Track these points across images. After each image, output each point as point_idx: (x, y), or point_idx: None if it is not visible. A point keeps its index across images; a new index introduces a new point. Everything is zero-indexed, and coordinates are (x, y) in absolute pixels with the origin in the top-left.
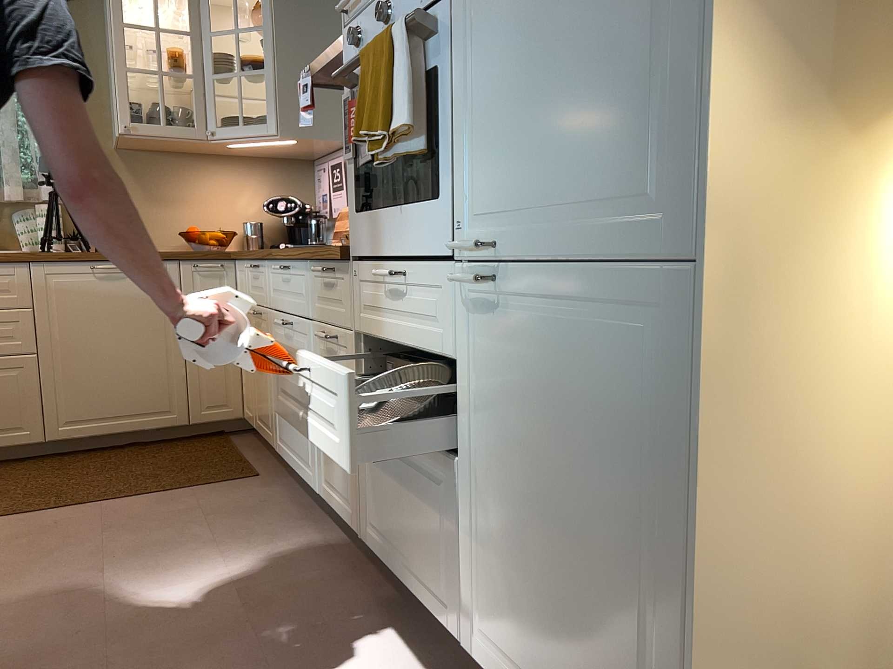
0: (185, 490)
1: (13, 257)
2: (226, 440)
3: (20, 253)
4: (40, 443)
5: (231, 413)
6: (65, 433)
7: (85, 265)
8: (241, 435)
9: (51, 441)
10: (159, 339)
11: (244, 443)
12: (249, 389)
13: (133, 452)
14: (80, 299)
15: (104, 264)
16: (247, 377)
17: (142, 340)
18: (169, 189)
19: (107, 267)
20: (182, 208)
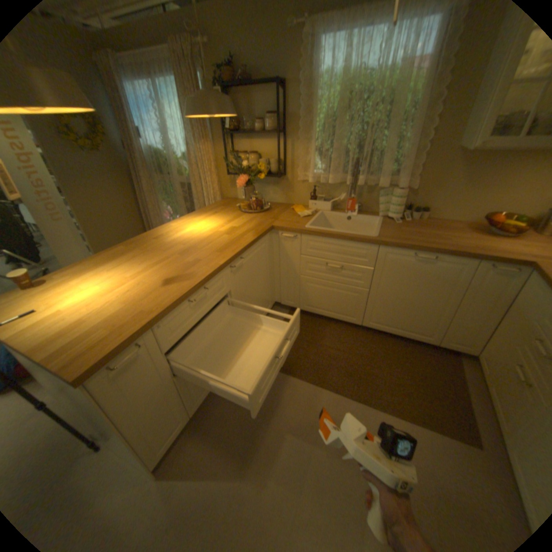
0: (426, 430)
1: (371, 241)
2: (459, 365)
3: (376, 237)
4: (359, 325)
5: (470, 352)
6: (371, 326)
7: (412, 251)
8: (470, 362)
9: (364, 326)
10: (441, 302)
11: (473, 378)
12: (496, 360)
13: (401, 348)
14: (401, 270)
15: (424, 253)
16: (498, 351)
17: (430, 299)
18: (491, 176)
19: (426, 257)
20: (495, 191)
